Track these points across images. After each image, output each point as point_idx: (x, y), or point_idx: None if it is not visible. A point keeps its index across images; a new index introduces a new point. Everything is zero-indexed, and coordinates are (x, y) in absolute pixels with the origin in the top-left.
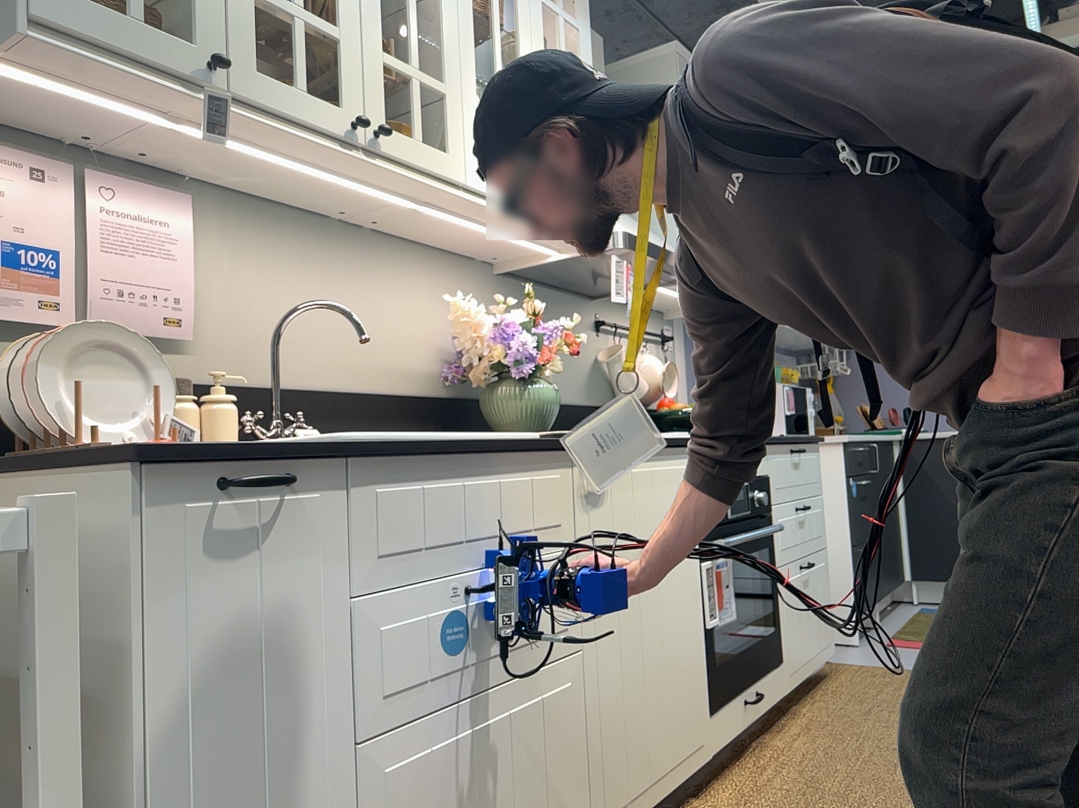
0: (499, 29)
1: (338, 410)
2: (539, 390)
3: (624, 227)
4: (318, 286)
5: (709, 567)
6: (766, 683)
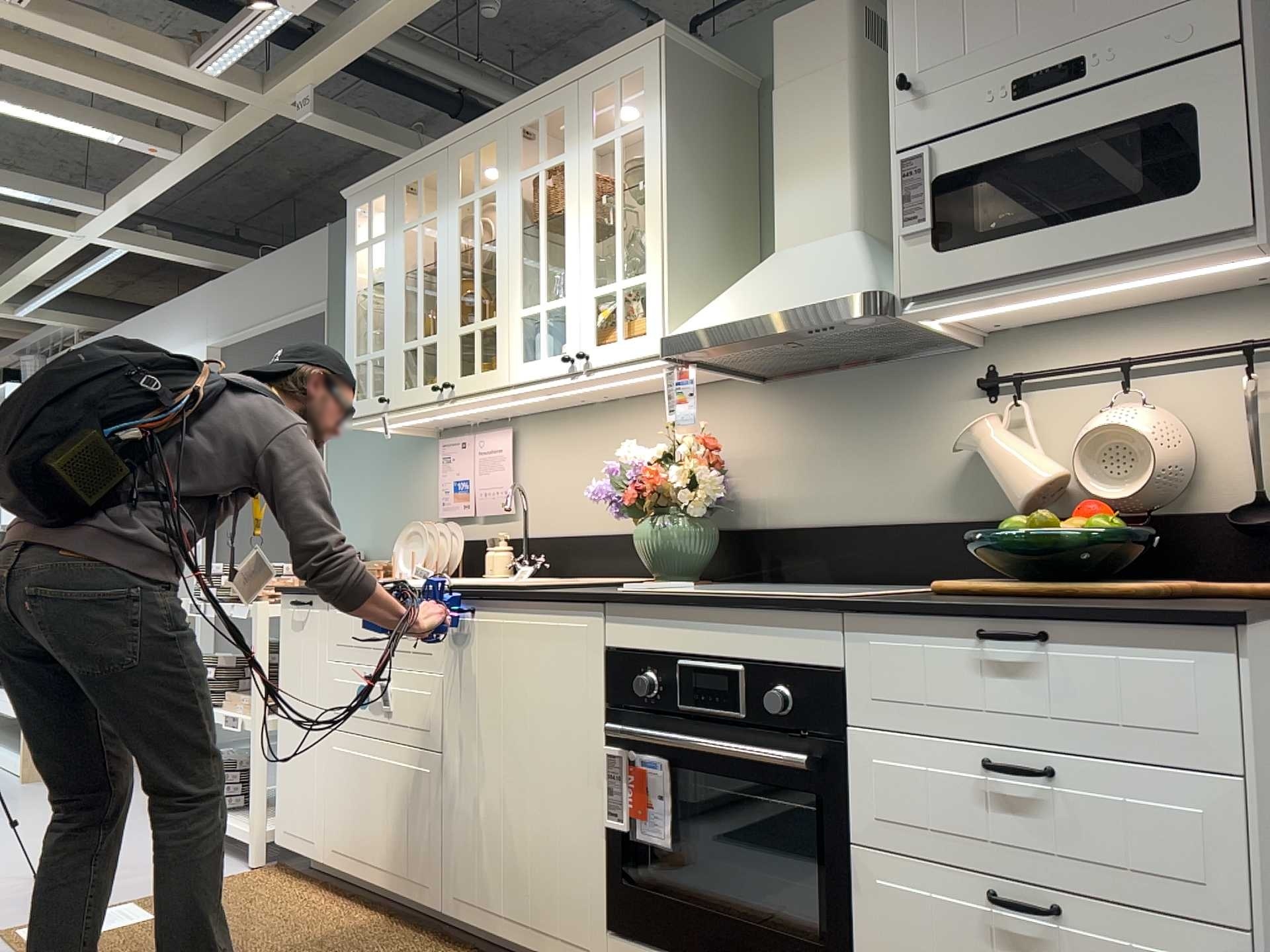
0: (542, 227)
1: (589, 550)
2: (652, 529)
3: (699, 317)
4: (584, 457)
5: (615, 755)
6: None
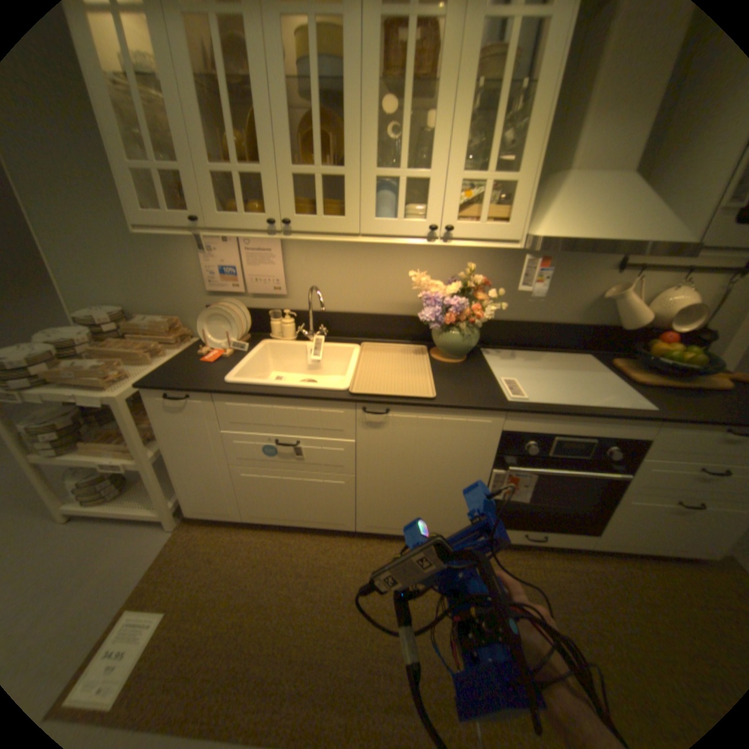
0: (408, 91)
1: (356, 323)
2: (454, 336)
3: (560, 225)
4: (350, 266)
5: (501, 475)
6: (563, 539)
